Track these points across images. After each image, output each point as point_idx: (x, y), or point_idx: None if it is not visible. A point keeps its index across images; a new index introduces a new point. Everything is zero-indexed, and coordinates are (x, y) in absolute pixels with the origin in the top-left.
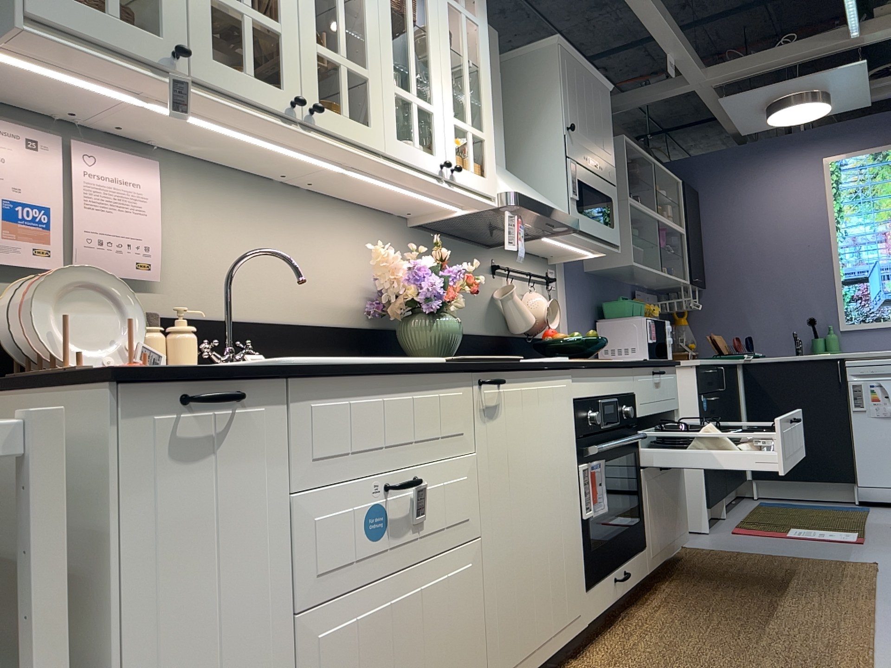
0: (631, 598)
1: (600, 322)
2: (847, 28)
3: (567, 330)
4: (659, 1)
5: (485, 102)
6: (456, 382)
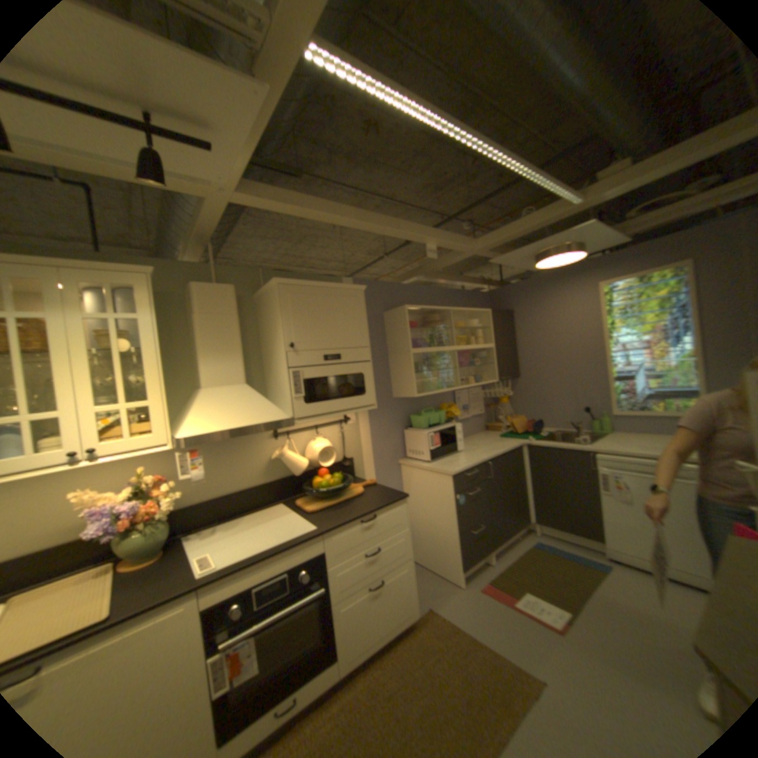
0: (325, 695)
1: (407, 427)
2: (568, 197)
3: (367, 445)
4: (385, 216)
5: (147, 375)
6: None
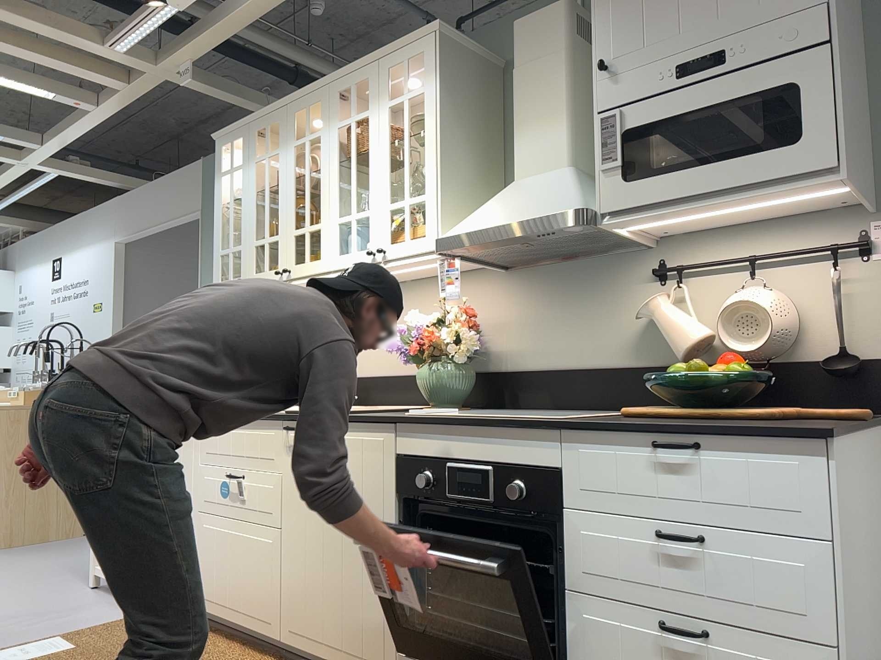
0: None
1: None
2: None
3: None
4: None
5: (426, 161)
6: (270, 425)
